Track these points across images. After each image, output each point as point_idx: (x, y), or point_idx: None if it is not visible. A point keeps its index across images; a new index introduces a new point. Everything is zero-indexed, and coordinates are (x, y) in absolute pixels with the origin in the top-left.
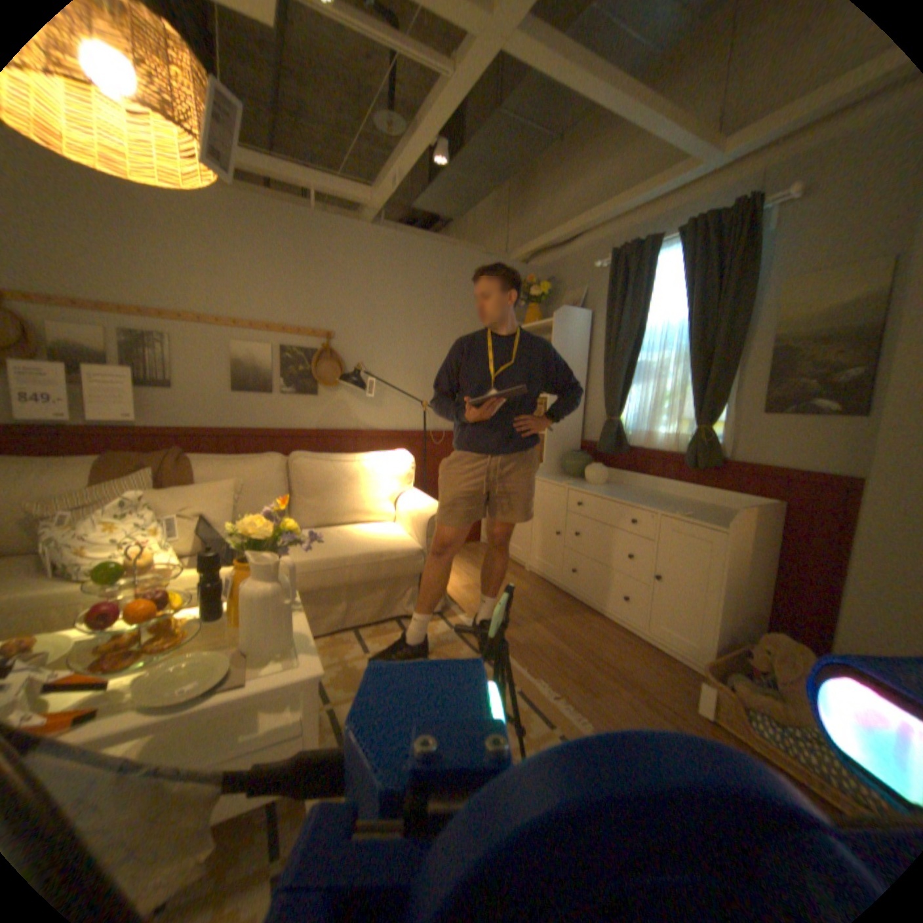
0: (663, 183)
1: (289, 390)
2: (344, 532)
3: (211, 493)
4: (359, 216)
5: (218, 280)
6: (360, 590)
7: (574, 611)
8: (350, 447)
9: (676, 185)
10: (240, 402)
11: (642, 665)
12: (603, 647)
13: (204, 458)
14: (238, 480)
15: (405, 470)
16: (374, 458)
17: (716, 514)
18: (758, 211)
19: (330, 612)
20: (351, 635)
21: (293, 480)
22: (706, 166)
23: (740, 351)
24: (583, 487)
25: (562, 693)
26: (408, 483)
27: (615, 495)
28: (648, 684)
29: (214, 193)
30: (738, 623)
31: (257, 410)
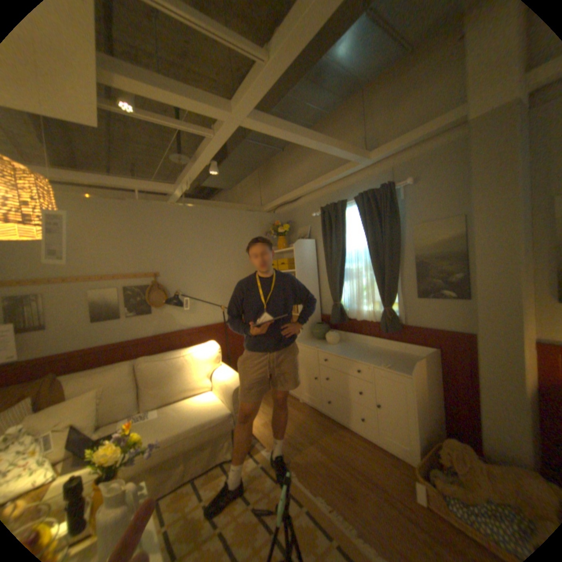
0: (340, 173)
1: (131, 314)
2: (177, 410)
3: (78, 406)
4: (168, 199)
5: (75, 254)
6: (192, 453)
7: (332, 430)
8: (177, 342)
9: (348, 174)
10: (97, 329)
11: (379, 467)
12: (353, 457)
13: (71, 378)
14: (98, 389)
15: (214, 355)
16: (193, 351)
17: (403, 361)
18: (392, 192)
19: (172, 475)
20: (189, 487)
21: (138, 379)
22: (361, 165)
23: (398, 264)
24: (325, 349)
25: (333, 505)
26: (217, 363)
27: (345, 354)
28: (384, 483)
29: (69, 201)
30: (428, 430)
31: (109, 332)
